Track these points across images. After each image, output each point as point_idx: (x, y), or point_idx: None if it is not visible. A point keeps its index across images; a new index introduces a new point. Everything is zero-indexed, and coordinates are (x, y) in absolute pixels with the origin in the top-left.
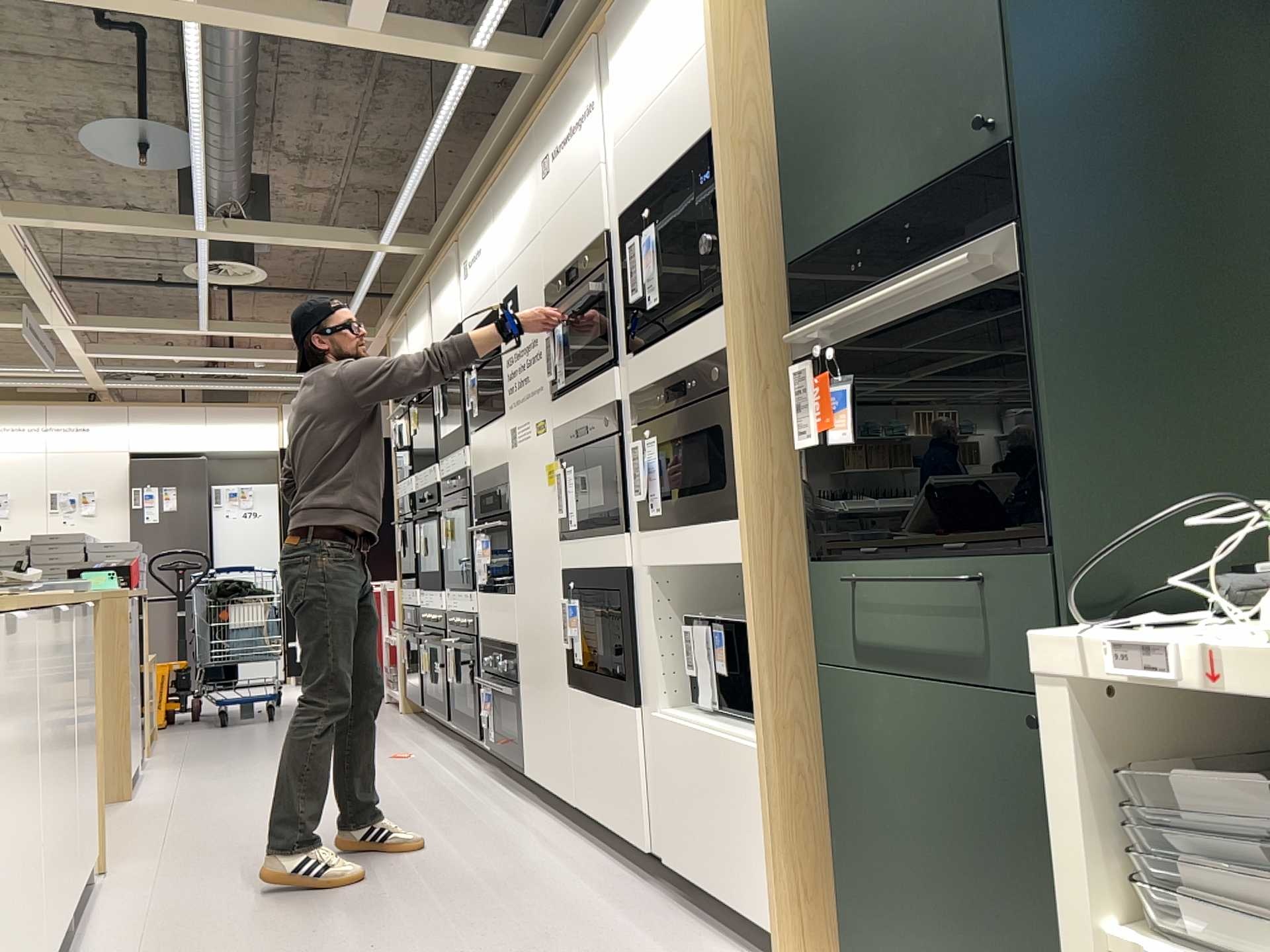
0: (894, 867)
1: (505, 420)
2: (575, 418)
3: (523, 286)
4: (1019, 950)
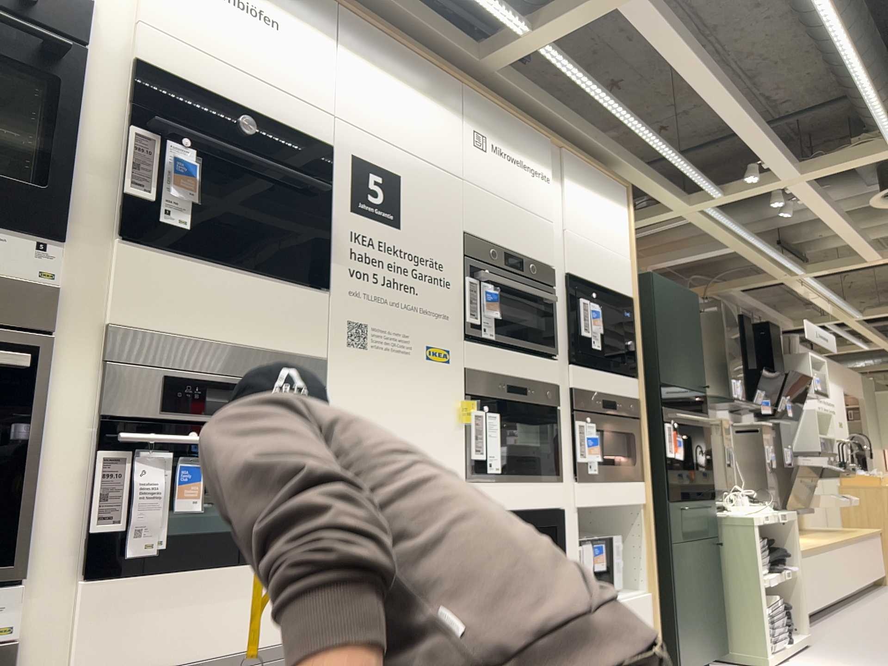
0: (689, 612)
1: (333, 301)
2: (506, 374)
3: (418, 193)
4: (709, 614)
